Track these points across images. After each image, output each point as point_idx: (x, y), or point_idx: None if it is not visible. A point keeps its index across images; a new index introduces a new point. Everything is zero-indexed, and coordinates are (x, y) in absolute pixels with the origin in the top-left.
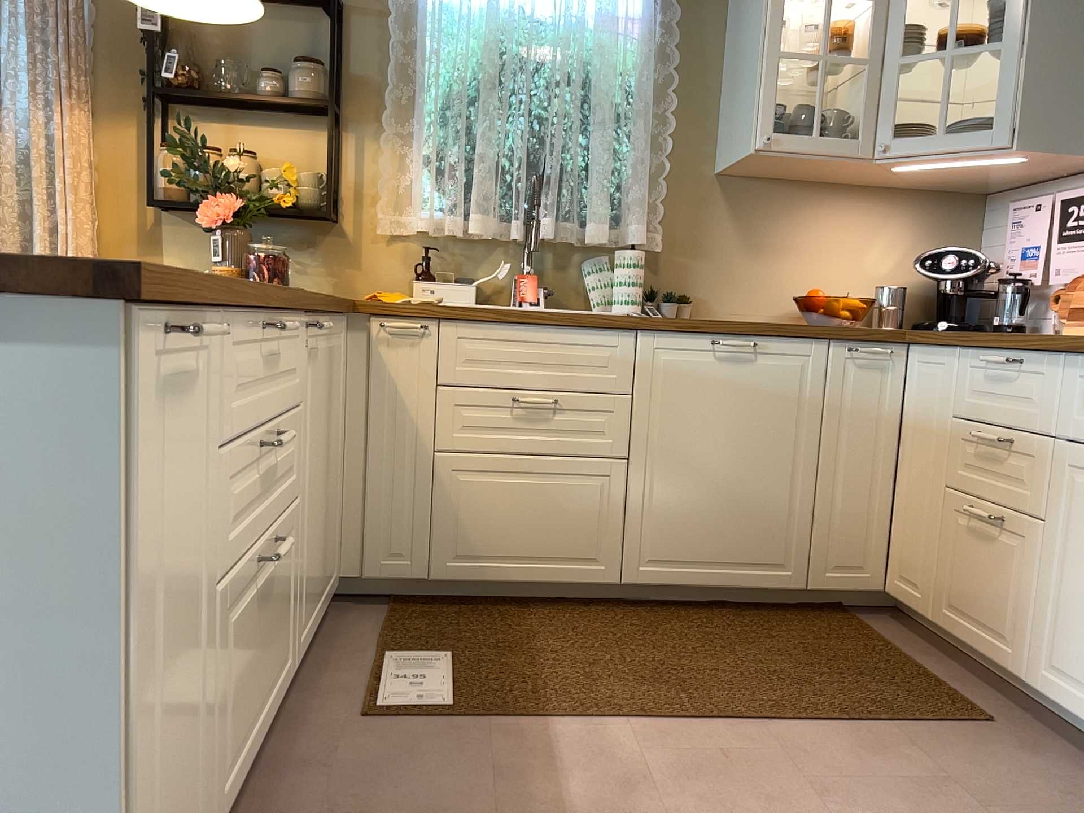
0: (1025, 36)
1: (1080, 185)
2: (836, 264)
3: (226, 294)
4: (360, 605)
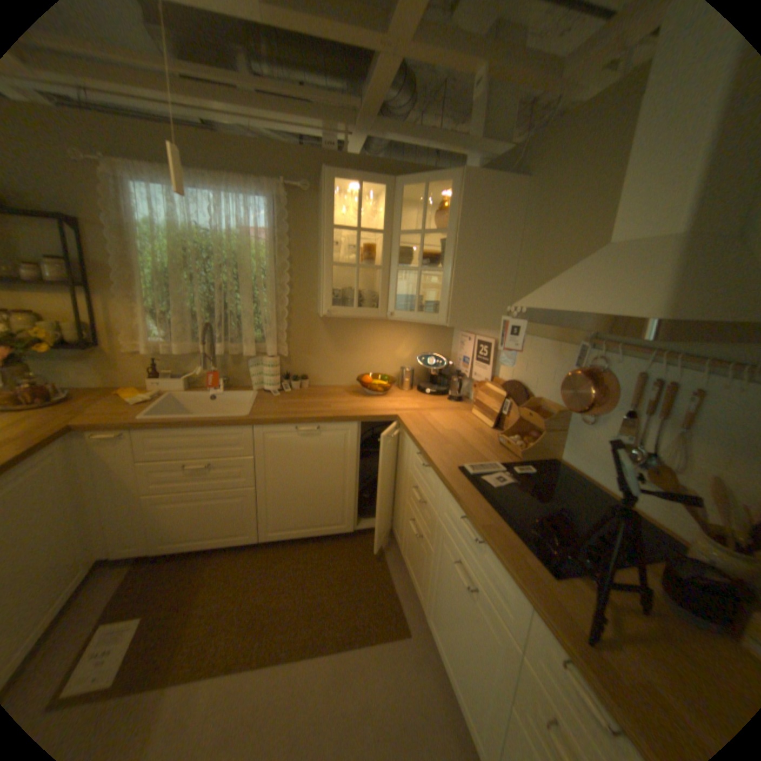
0: (455, 265)
1: (486, 332)
2: (382, 356)
3: None
4: (114, 569)
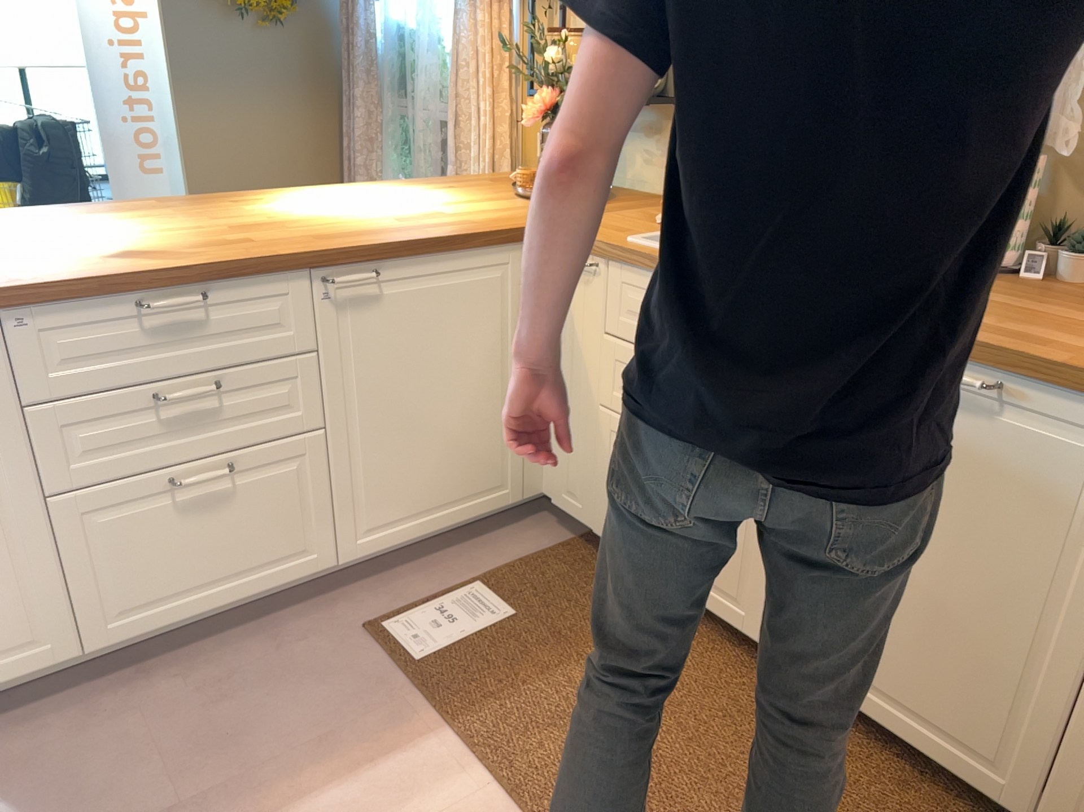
0: None
1: None
2: None
3: (28, 291)
4: (557, 525)
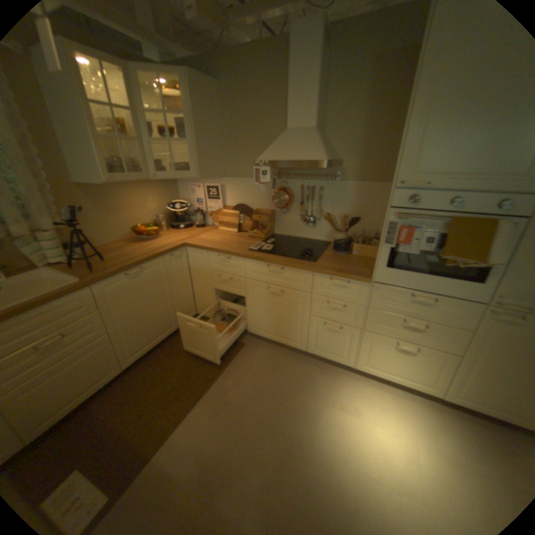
0: (190, 136)
1: (208, 180)
2: (136, 210)
3: None
4: None
